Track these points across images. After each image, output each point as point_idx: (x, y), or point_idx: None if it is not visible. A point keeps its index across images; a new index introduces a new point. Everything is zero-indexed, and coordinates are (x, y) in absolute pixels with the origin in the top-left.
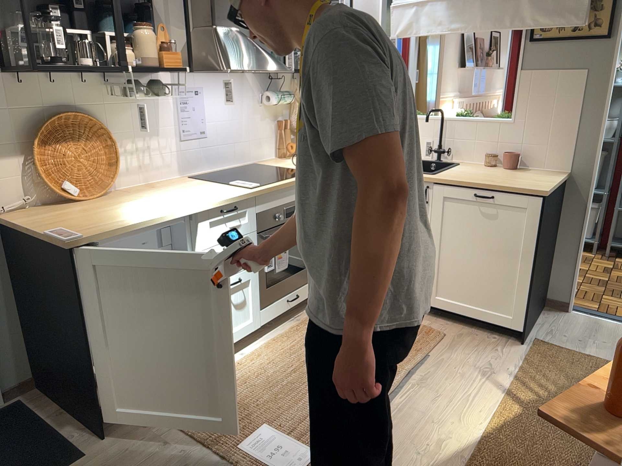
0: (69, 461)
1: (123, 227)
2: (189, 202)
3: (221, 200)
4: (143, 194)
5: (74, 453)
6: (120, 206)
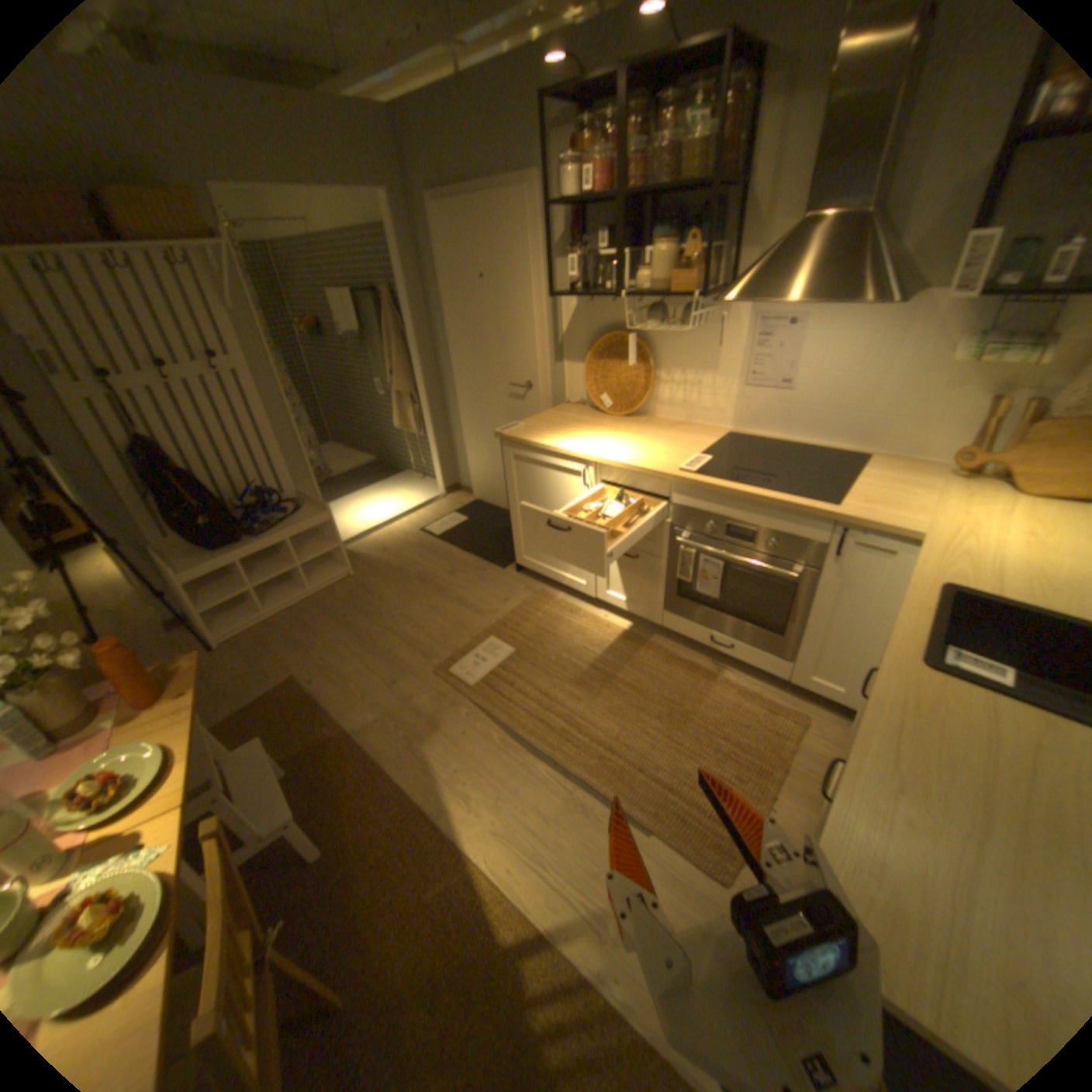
0: (500, 564)
1: (528, 440)
2: (607, 449)
3: (619, 462)
4: (640, 428)
5: (507, 563)
6: (591, 428)
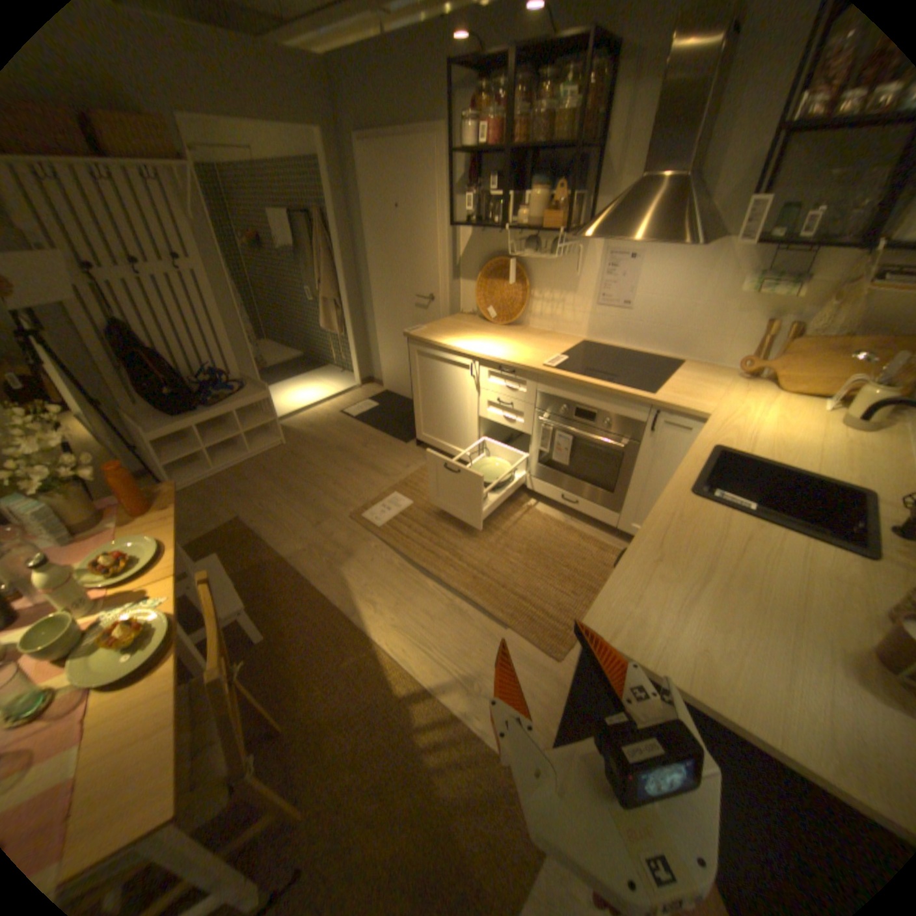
0: (403, 440)
1: (428, 340)
2: (489, 349)
3: (498, 358)
4: (515, 334)
5: (408, 440)
6: (478, 333)
